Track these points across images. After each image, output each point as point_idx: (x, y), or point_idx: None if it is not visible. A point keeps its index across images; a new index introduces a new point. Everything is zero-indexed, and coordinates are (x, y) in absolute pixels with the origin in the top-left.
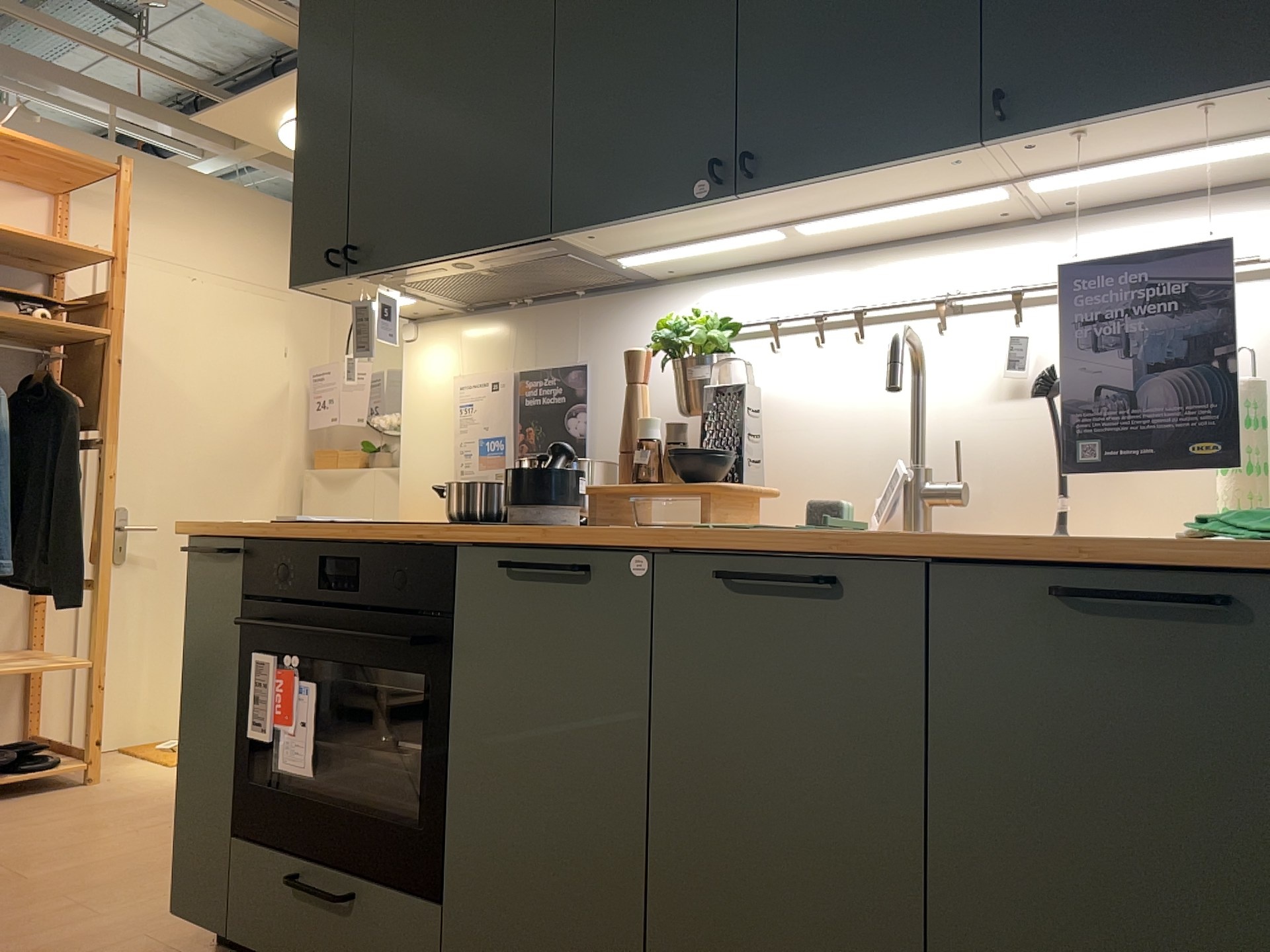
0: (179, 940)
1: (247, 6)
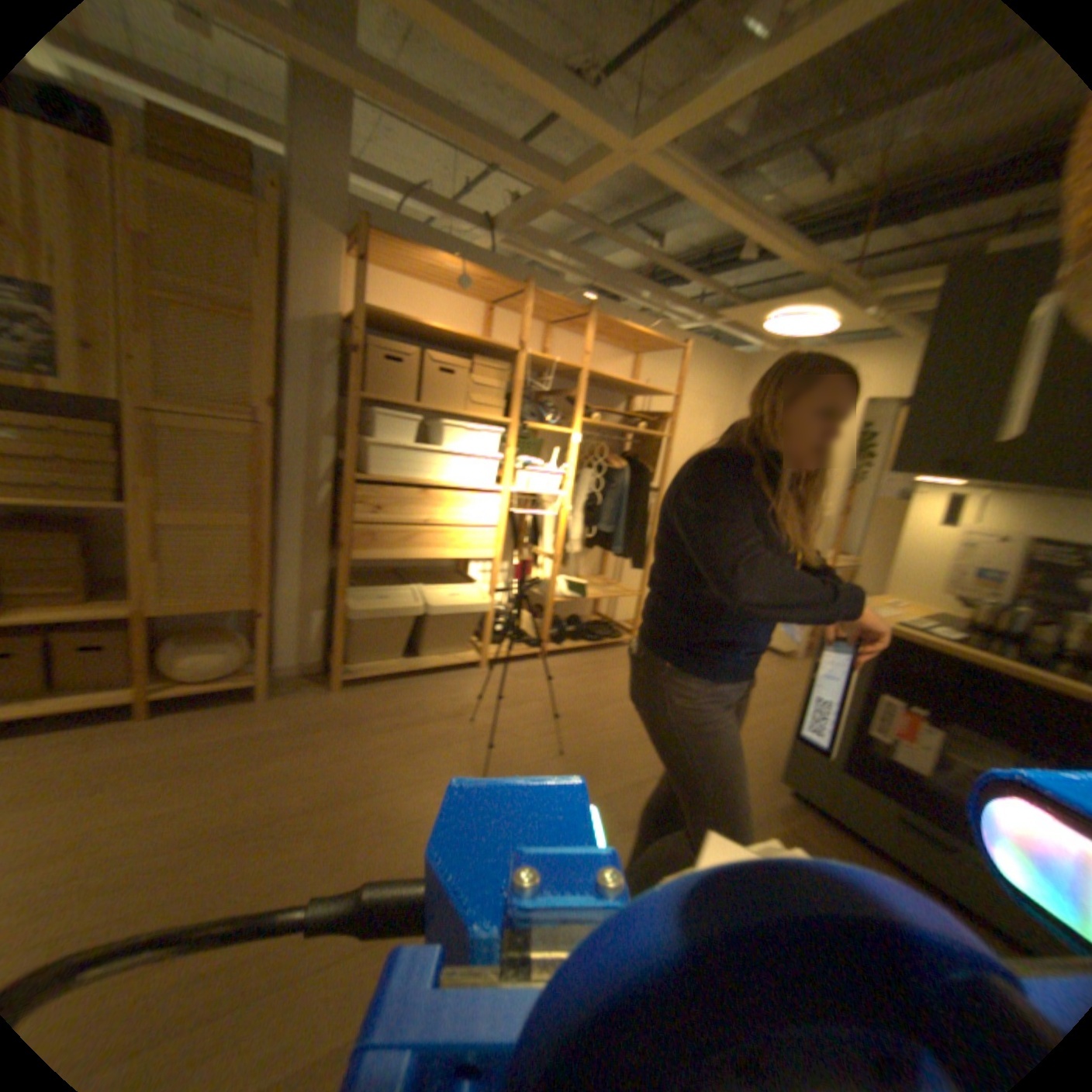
0: (768, 784)
1: (806, 251)
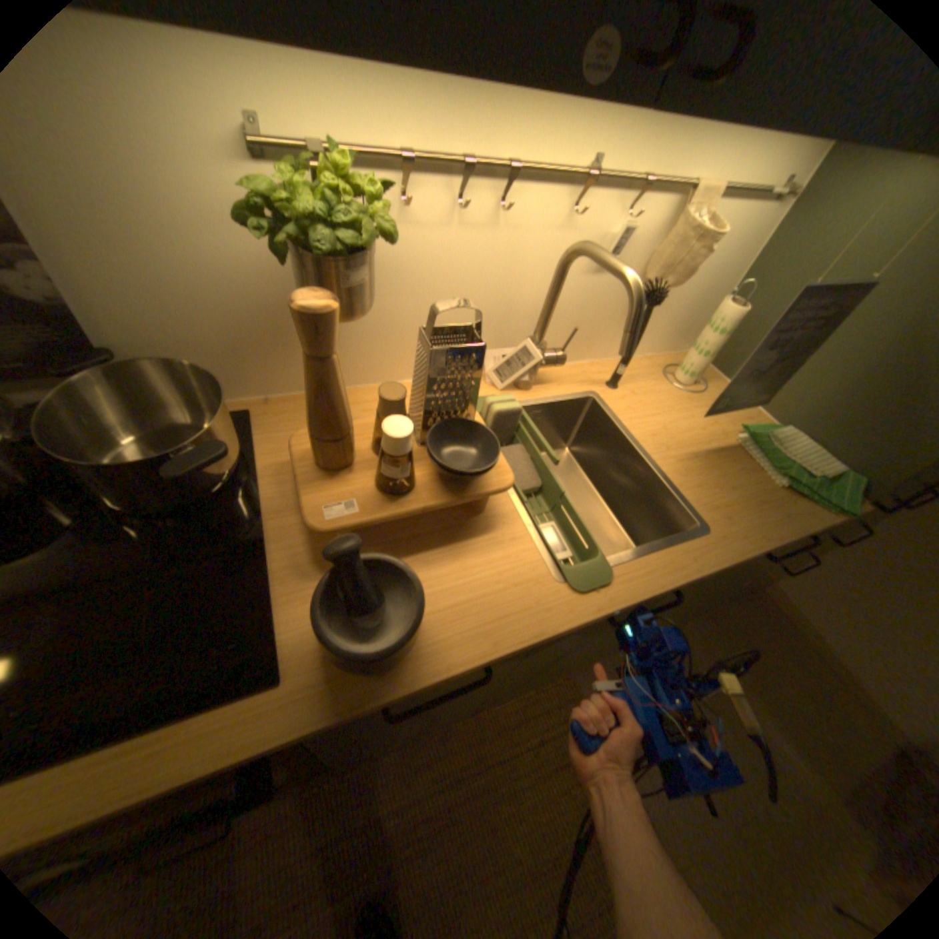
0: None
1: None
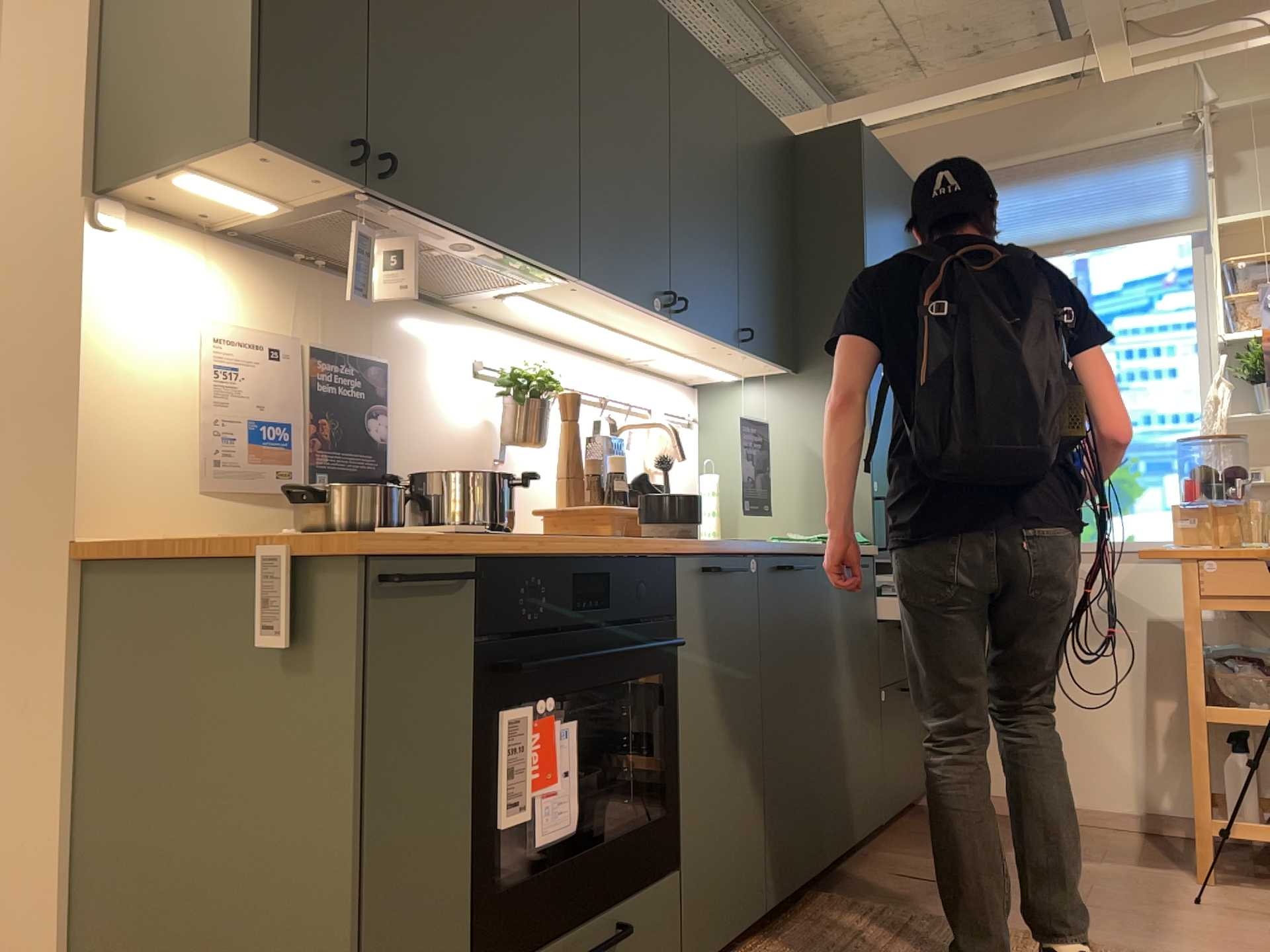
0: None
1: None
